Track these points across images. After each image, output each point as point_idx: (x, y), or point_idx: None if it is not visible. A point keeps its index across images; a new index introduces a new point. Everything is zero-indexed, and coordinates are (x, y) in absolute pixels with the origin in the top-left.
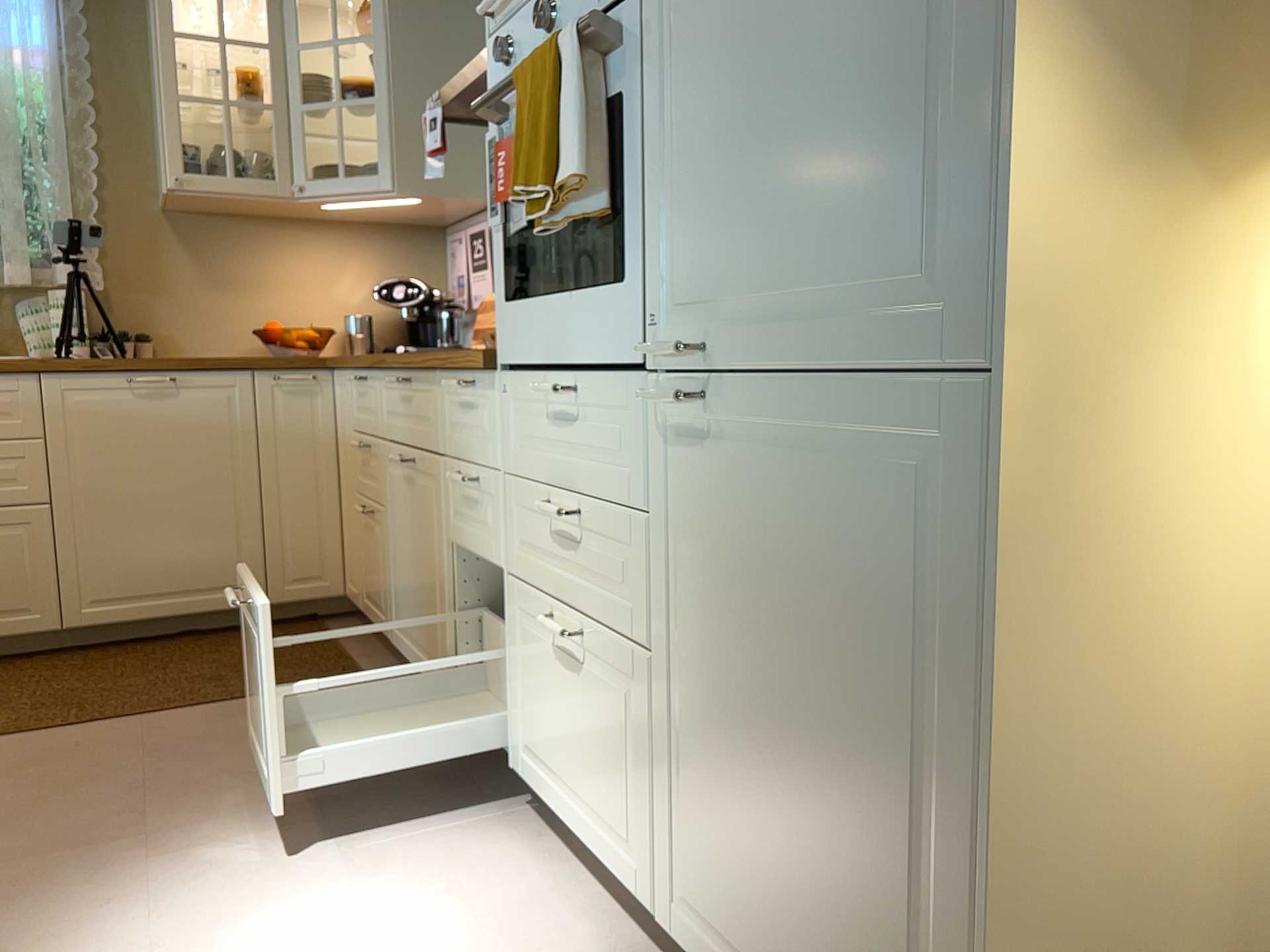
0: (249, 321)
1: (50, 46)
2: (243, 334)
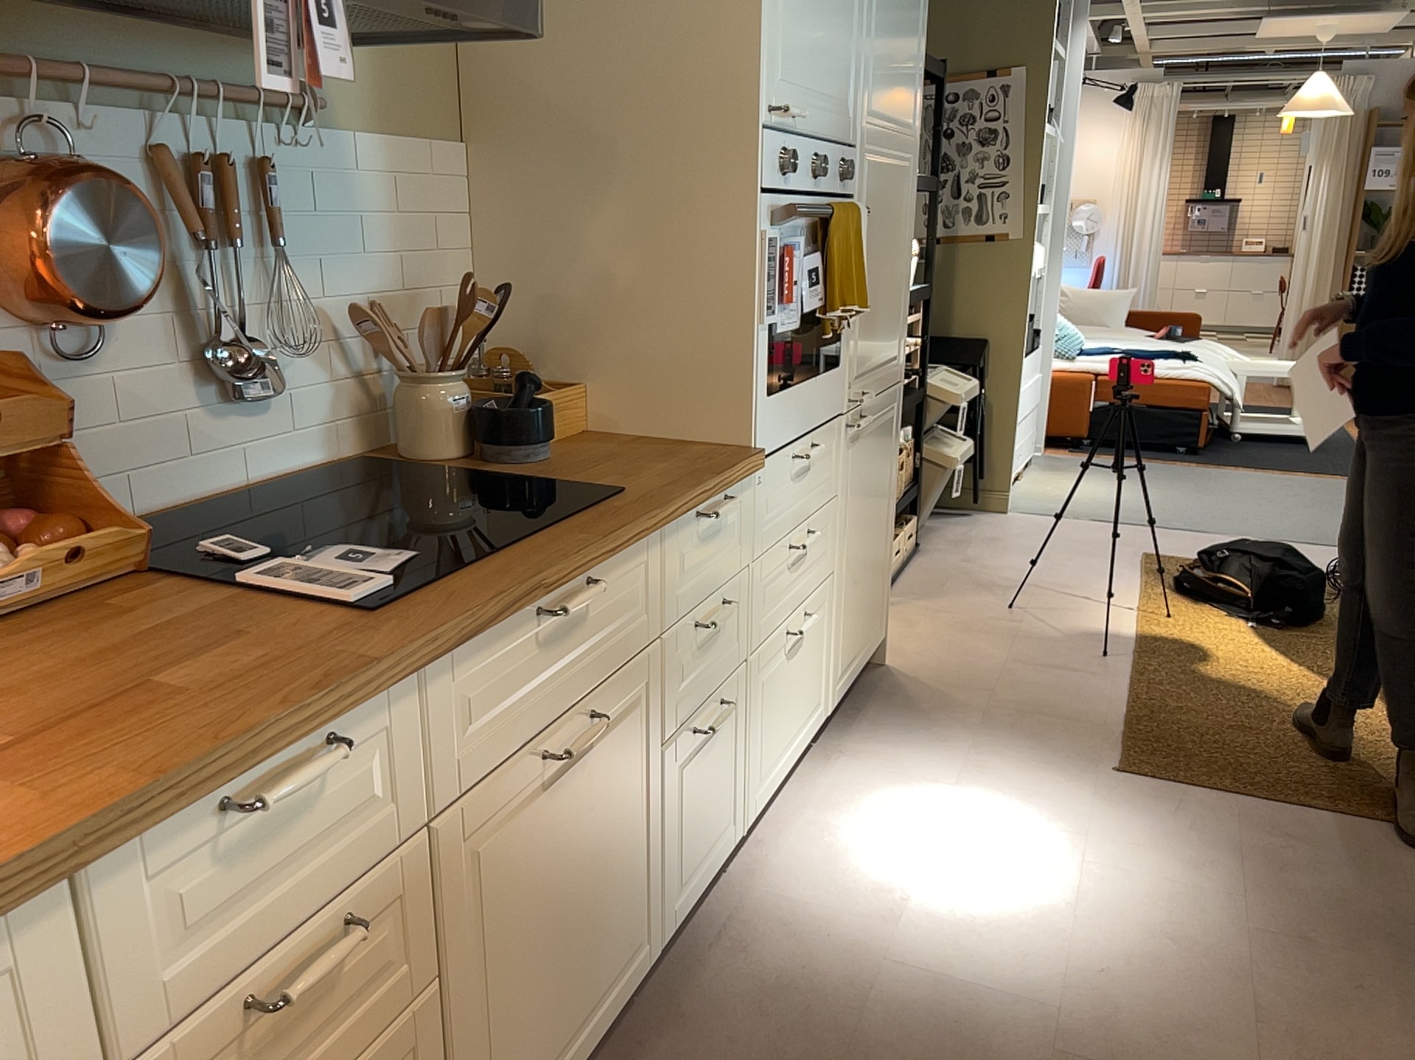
0: None
1: None
2: None
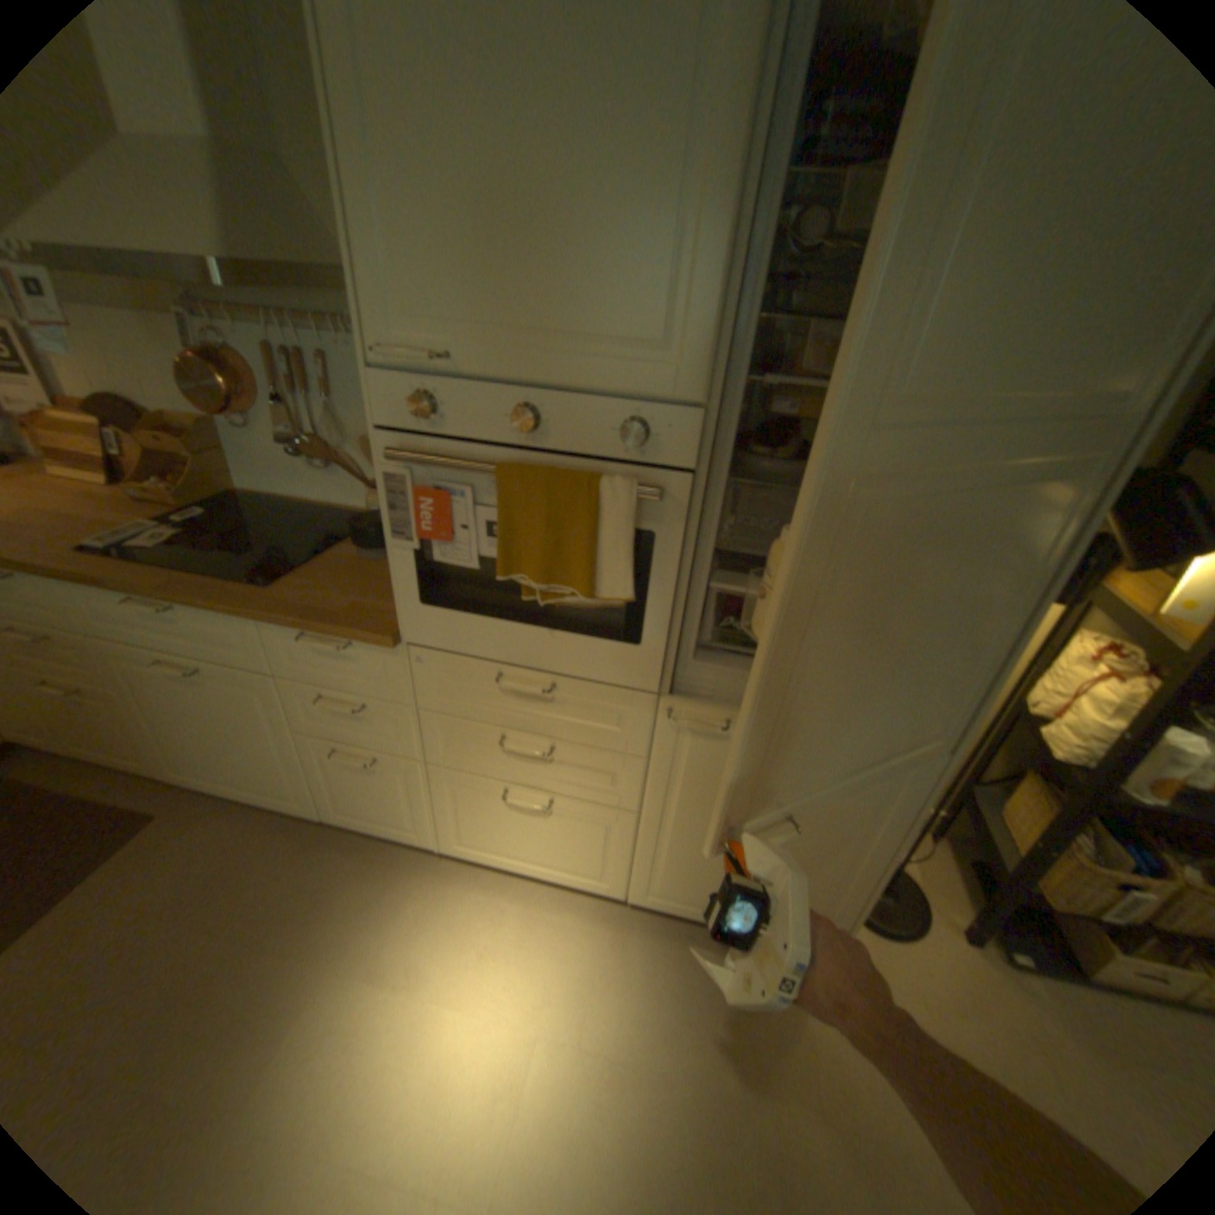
0: None
1: None
2: None
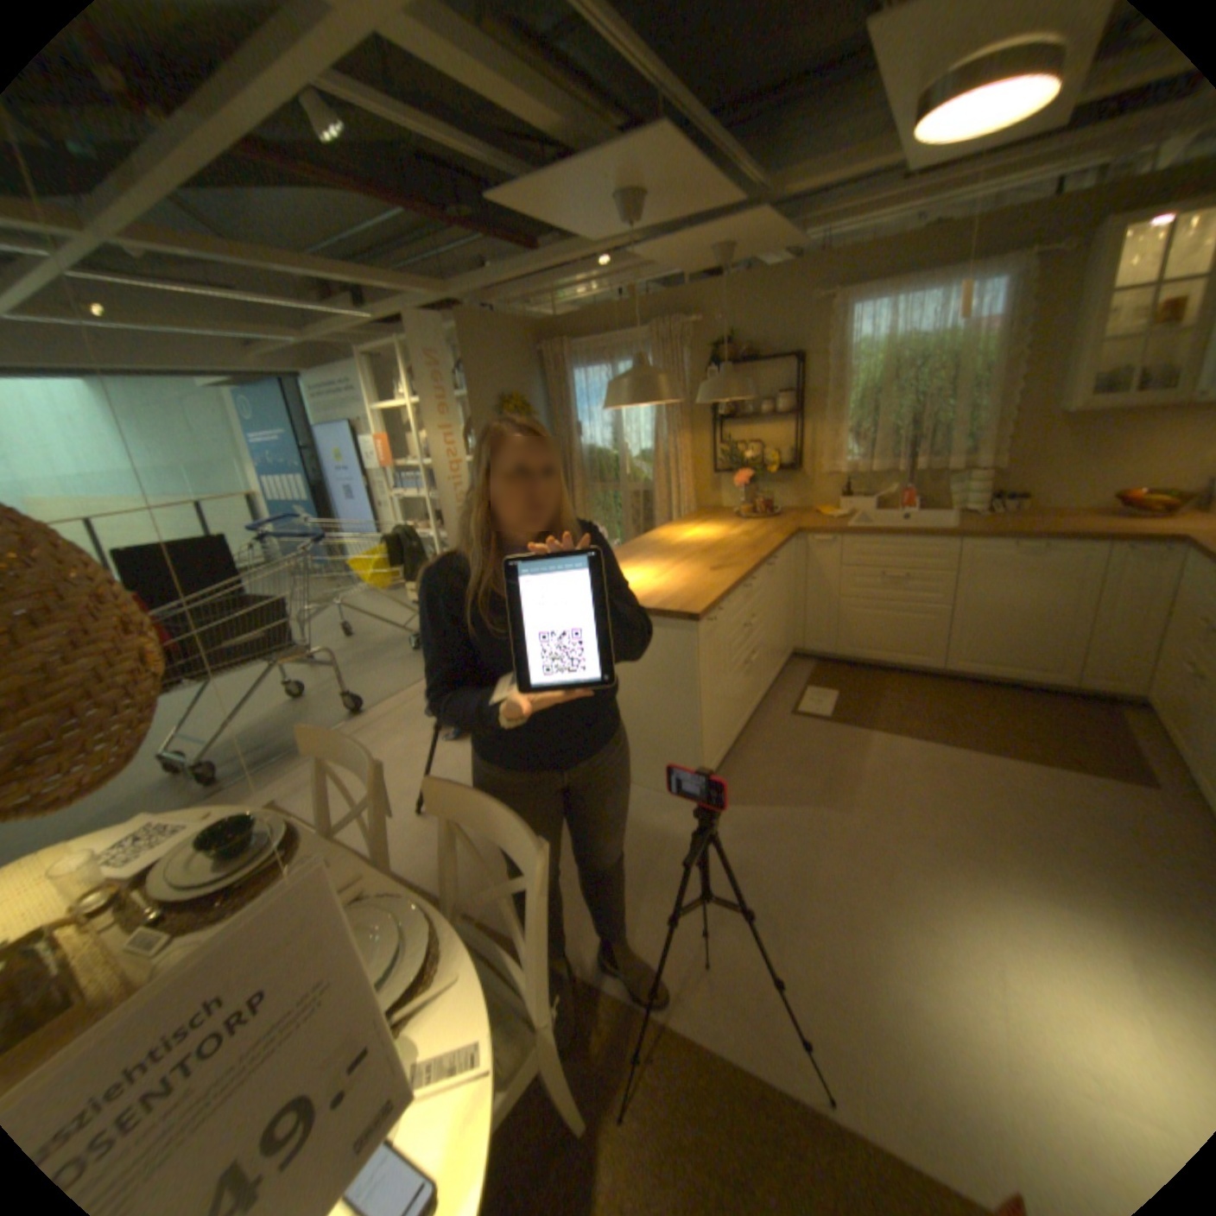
0: (1111, 483)
1: (1006, 315)
2: (1103, 492)
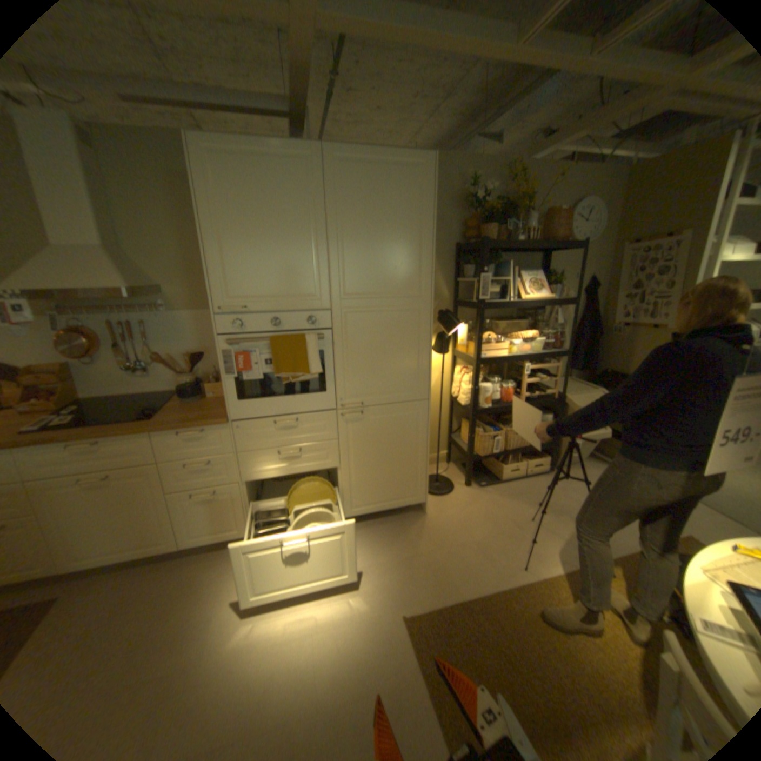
0: None
1: None
2: None
